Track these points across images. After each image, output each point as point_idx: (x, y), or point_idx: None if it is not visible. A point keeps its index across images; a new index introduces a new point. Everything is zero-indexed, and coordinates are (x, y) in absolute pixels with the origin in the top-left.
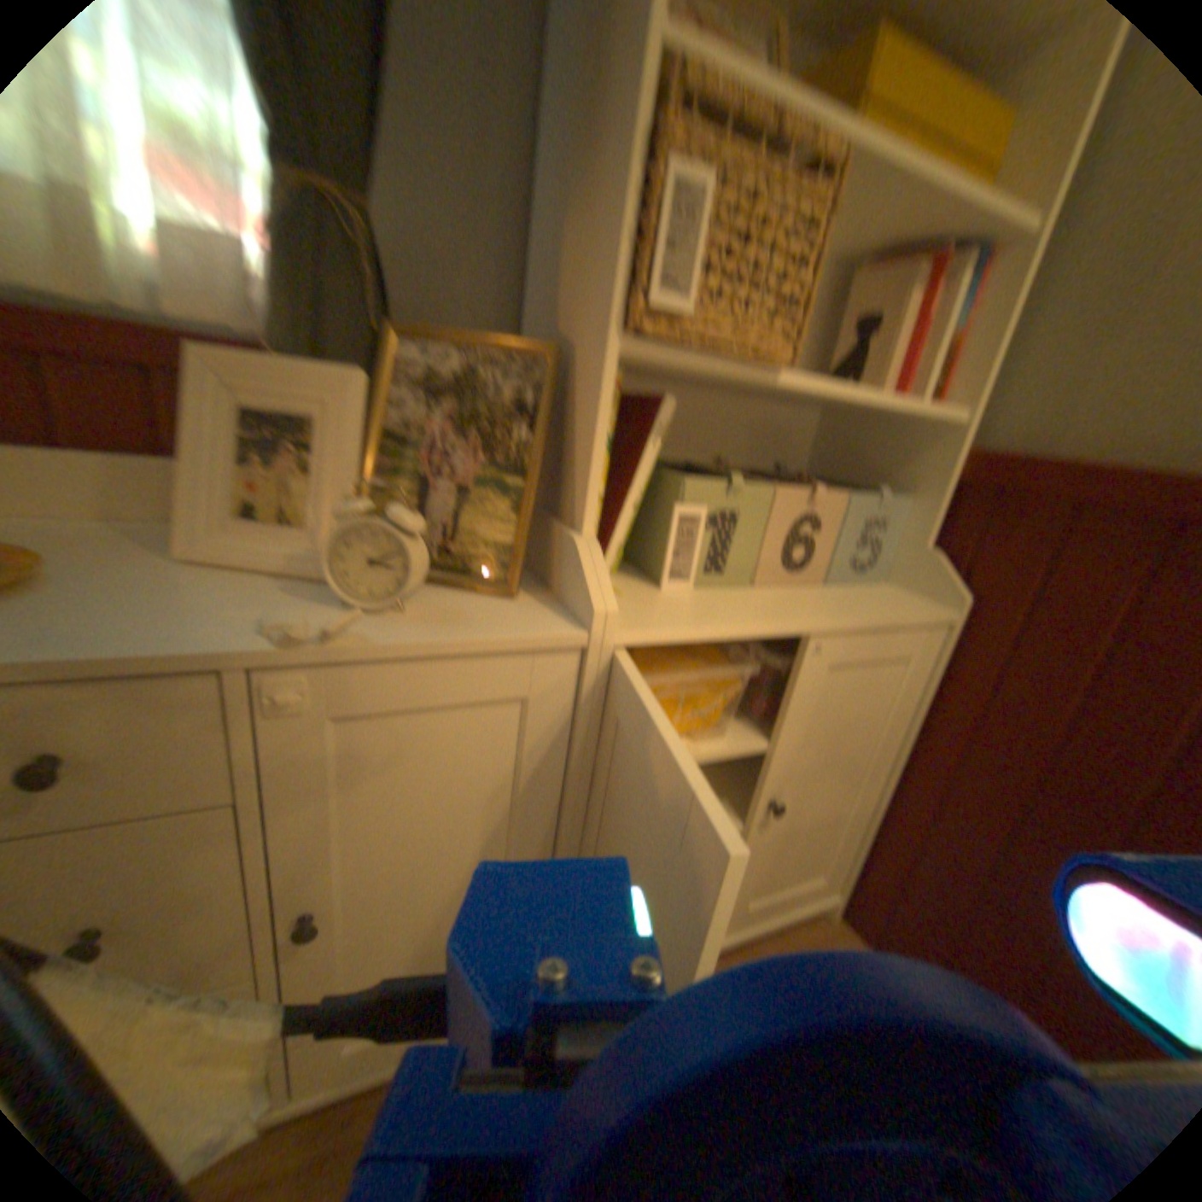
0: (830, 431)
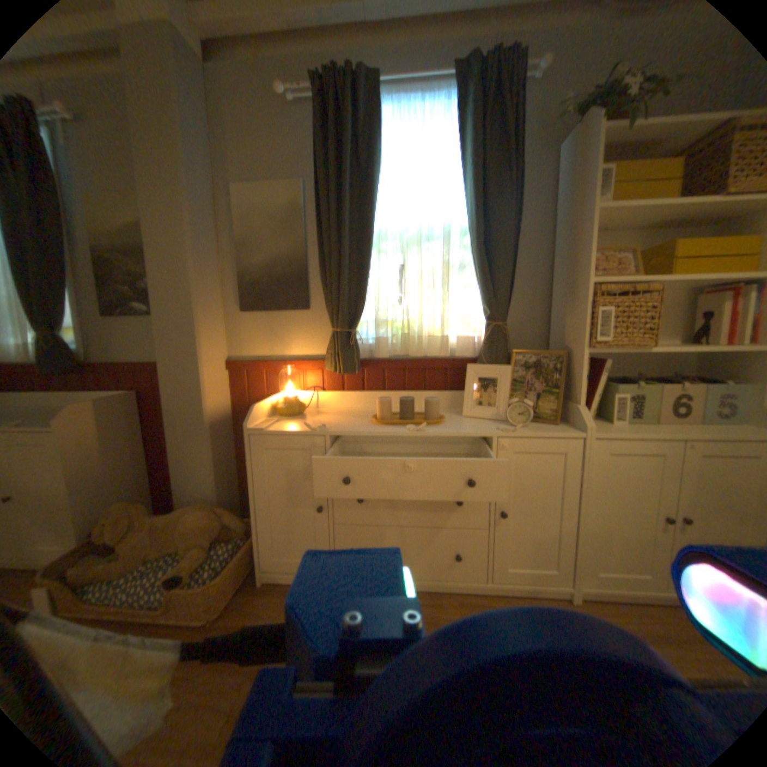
0: (704, 356)
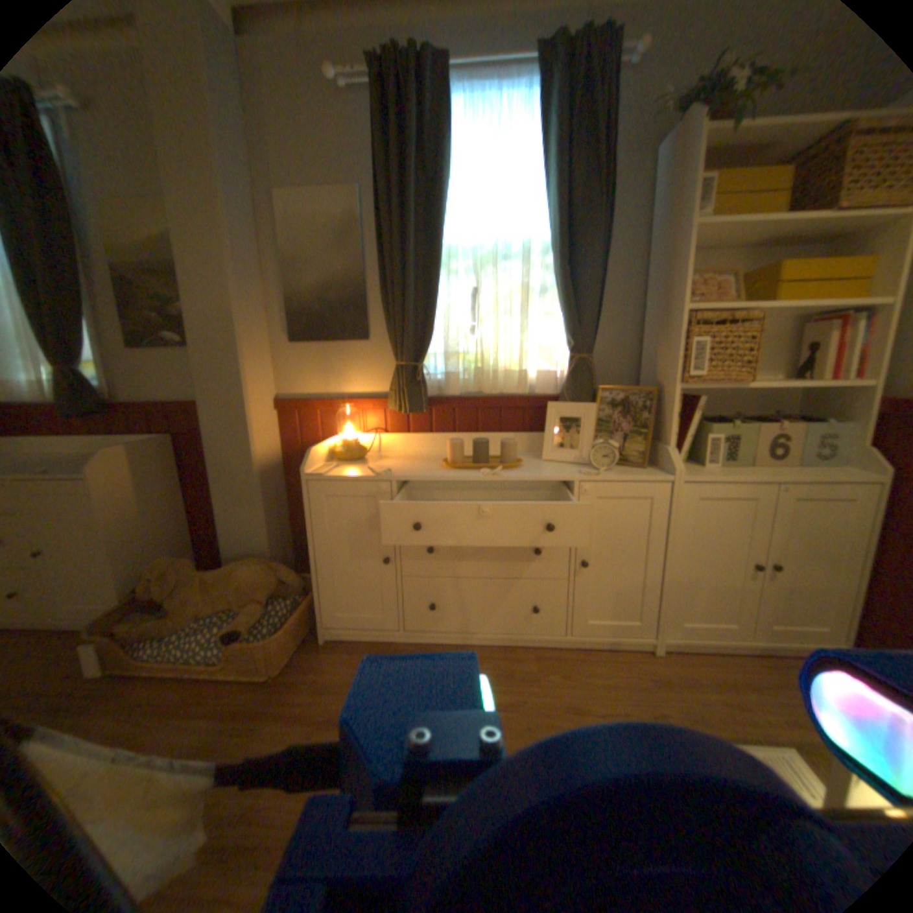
0: (809, 393)
